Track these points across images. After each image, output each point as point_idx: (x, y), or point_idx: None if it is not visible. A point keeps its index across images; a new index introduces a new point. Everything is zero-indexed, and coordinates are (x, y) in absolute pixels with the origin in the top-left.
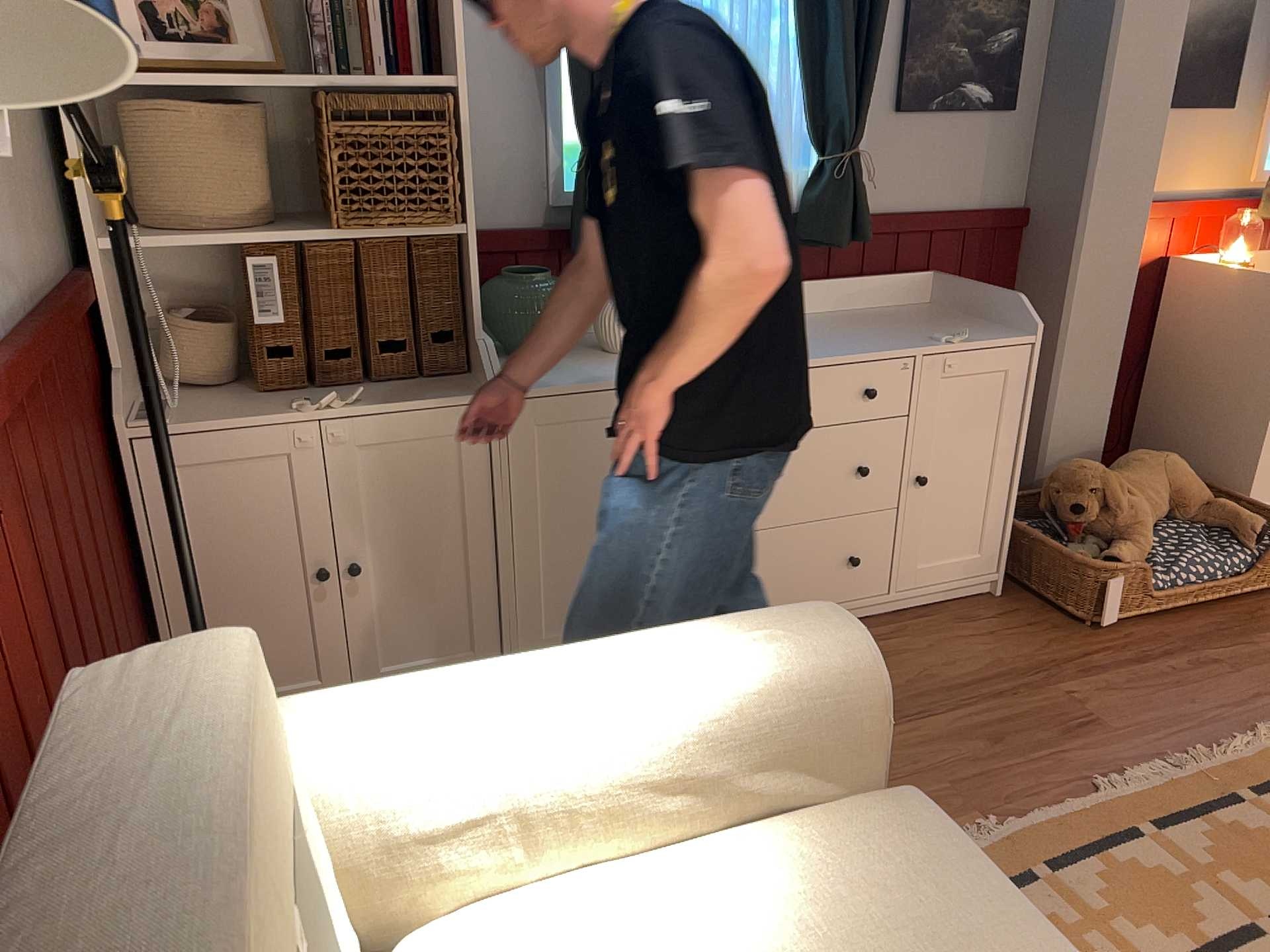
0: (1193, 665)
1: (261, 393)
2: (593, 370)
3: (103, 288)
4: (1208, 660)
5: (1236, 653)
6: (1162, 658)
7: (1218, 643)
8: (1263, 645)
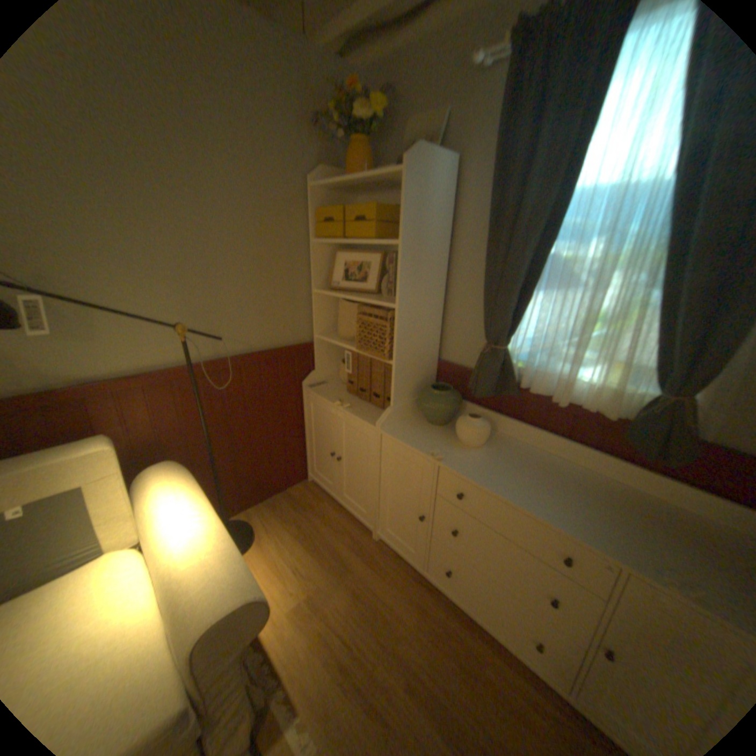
0: None
1: (347, 391)
2: (430, 442)
3: (316, 347)
4: None
5: None
6: None
7: None
8: None
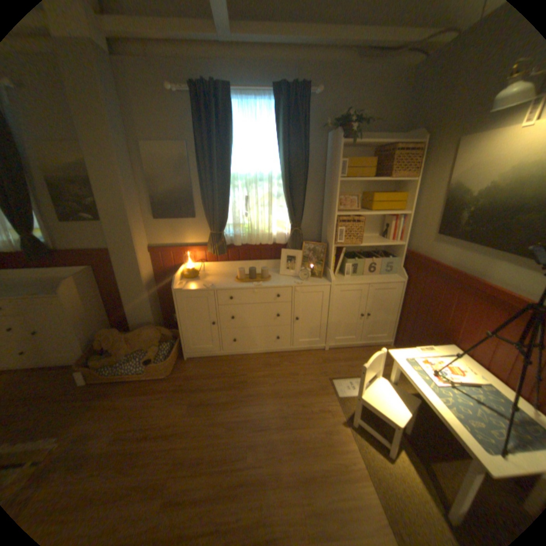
0: (80, 407)
1: None
2: None
3: None
4: (87, 407)
5: (101, 405)
6: (77, 403)
7: (104, 399)
8: (114, 403)
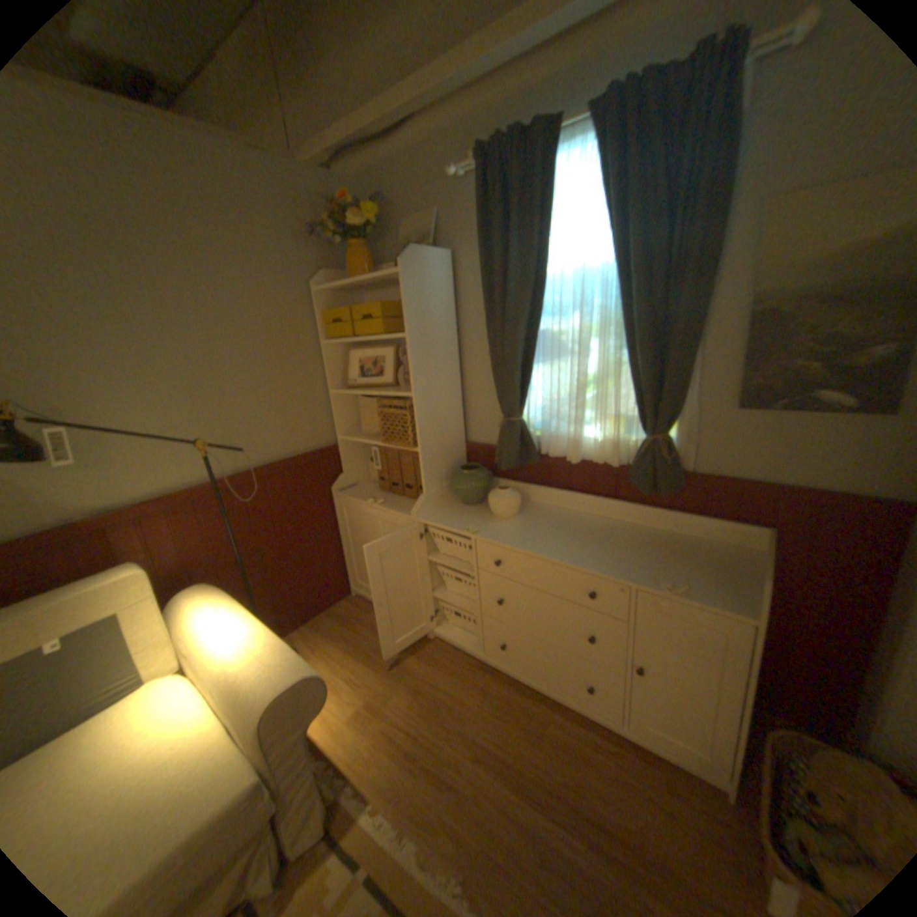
0: None
1: (380, 489)
2: (465, 520)
3: (341, 448)
4: None
5: None
6: None
7: None
8: None
